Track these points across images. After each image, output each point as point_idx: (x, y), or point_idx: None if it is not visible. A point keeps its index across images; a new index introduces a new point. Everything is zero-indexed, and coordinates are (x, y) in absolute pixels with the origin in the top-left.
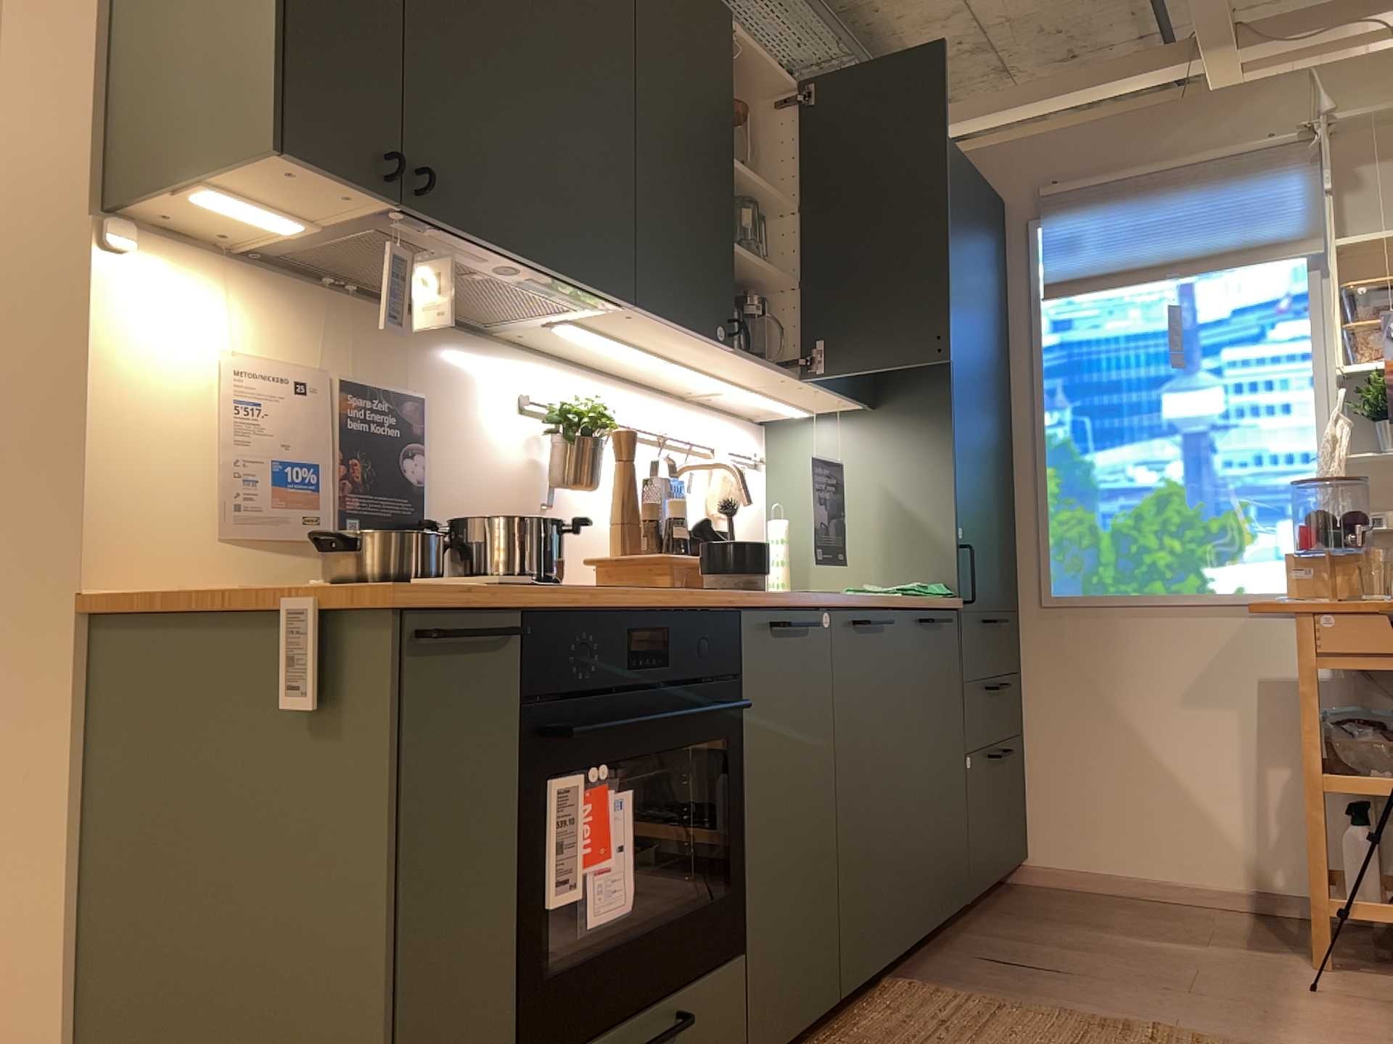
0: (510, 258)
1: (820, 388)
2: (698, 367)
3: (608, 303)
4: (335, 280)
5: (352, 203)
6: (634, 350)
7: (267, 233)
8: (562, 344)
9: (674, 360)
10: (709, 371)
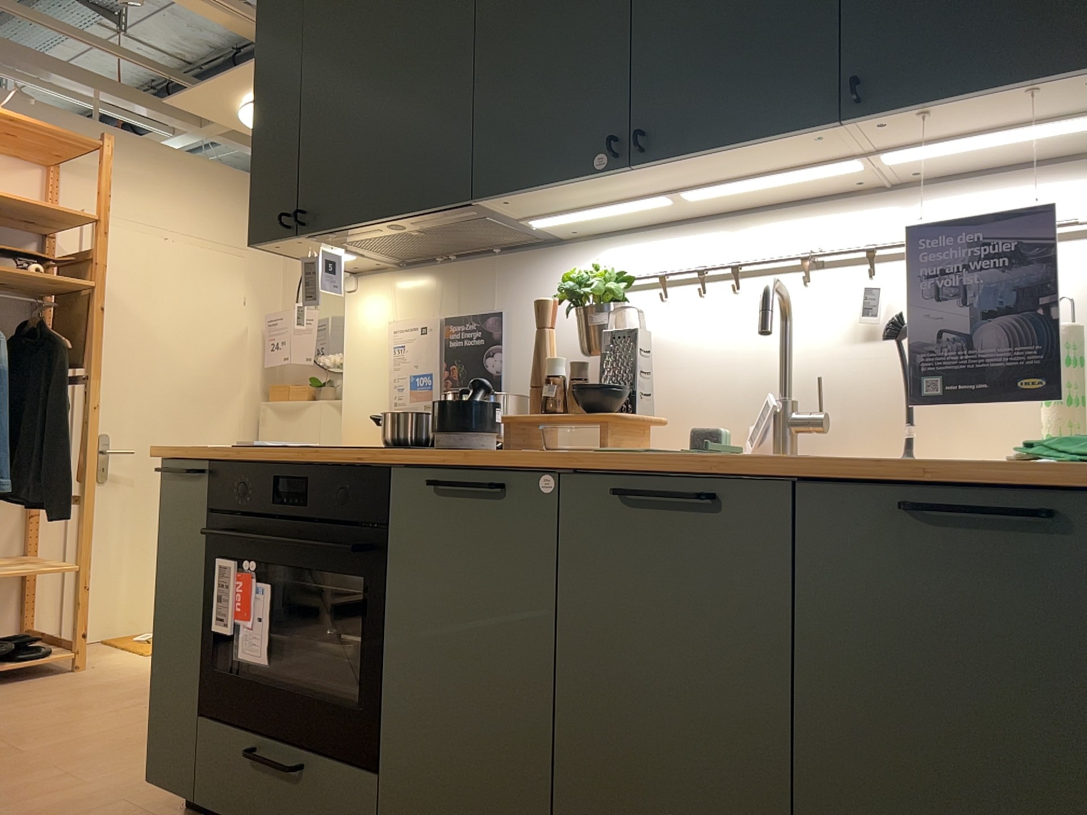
0: (374, 225)
1: (911, 114)
2: (715, 184)
3: (479, 205)
4: (438, 258)
5: (308, 243)
6: (619, 207)
7: (363, 259)
8: (617, 221)
9: (670, 192)
10: (738, 179)
